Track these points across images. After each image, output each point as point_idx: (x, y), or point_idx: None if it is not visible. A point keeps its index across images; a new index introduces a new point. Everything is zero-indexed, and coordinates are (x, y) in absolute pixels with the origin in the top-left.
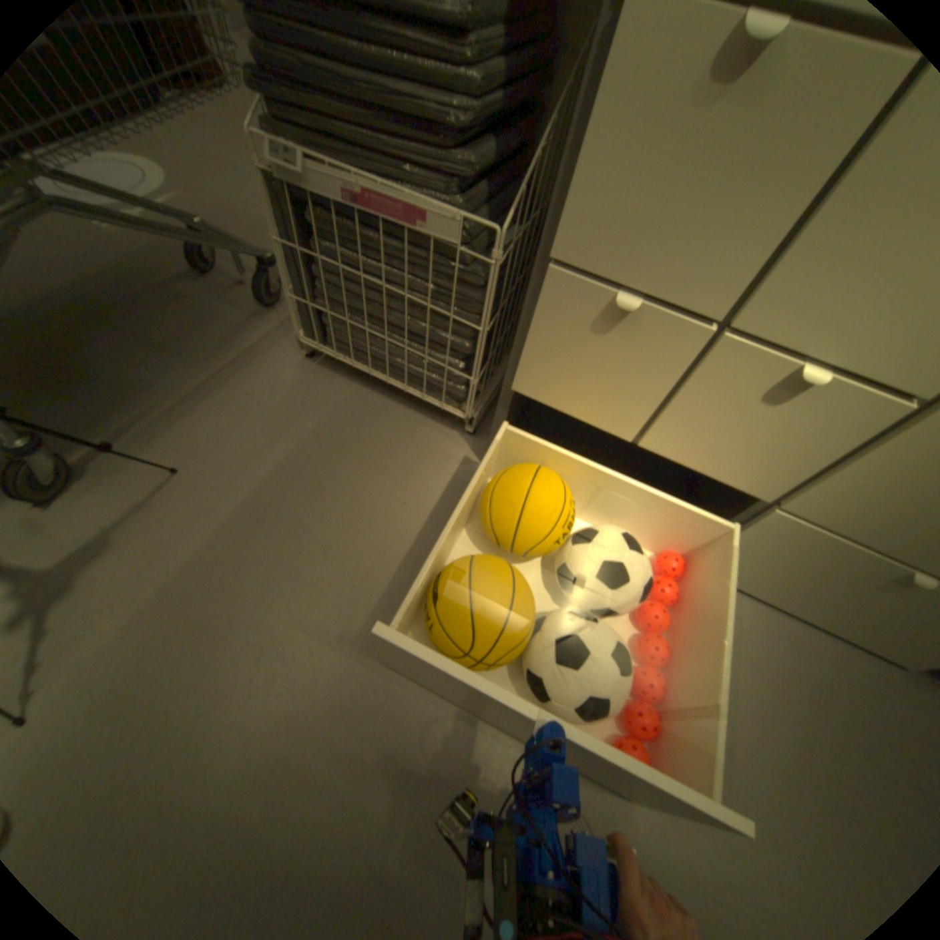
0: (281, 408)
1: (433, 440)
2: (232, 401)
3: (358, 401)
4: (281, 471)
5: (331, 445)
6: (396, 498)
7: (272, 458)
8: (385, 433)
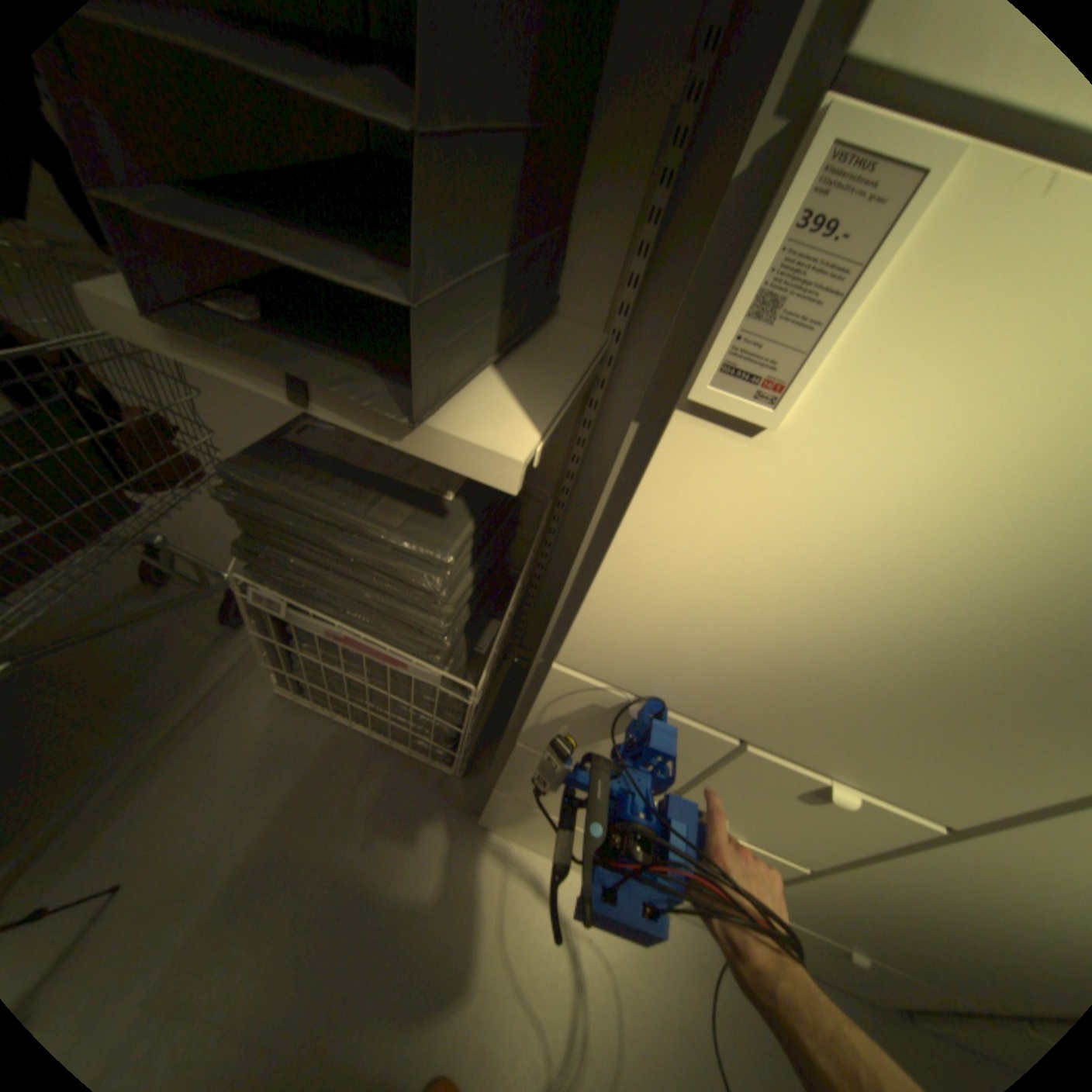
0: (248, 771)
1: (419, 789)
2: (190, 769)
3: (337, 748)
4: (246, 863)
5: (305, 815)
6: (378, 879)
7: (236, 847)
8: (367, 788)
